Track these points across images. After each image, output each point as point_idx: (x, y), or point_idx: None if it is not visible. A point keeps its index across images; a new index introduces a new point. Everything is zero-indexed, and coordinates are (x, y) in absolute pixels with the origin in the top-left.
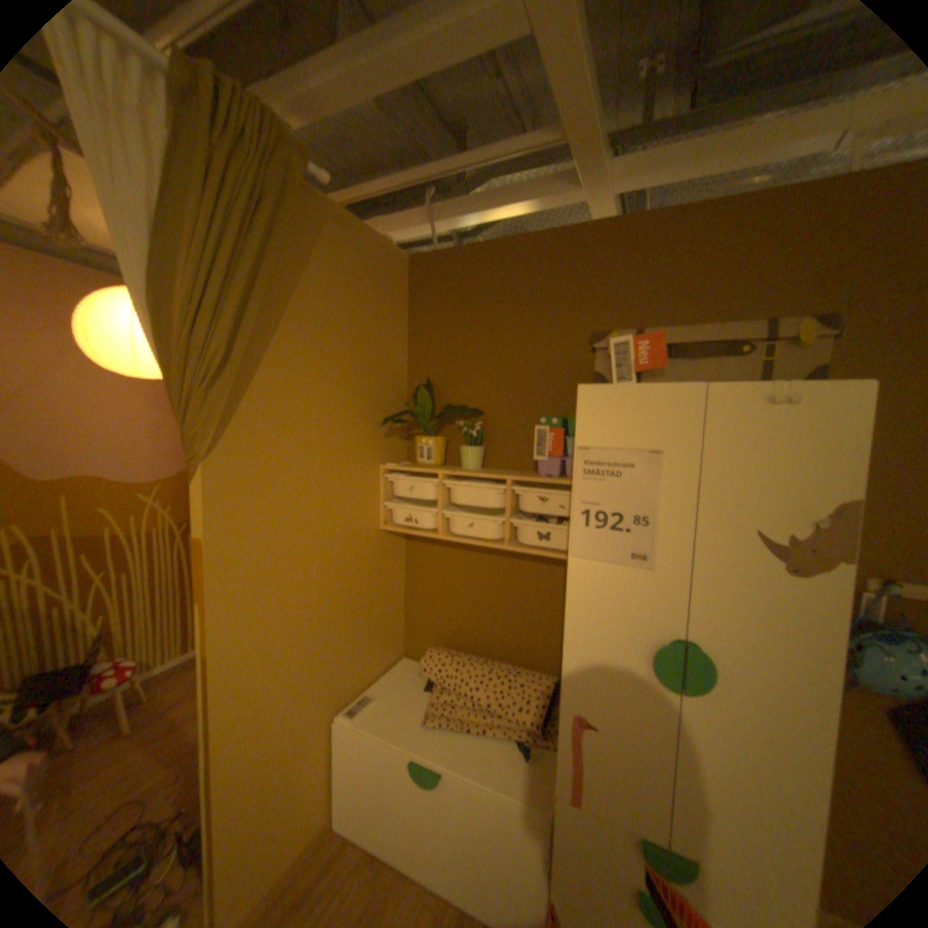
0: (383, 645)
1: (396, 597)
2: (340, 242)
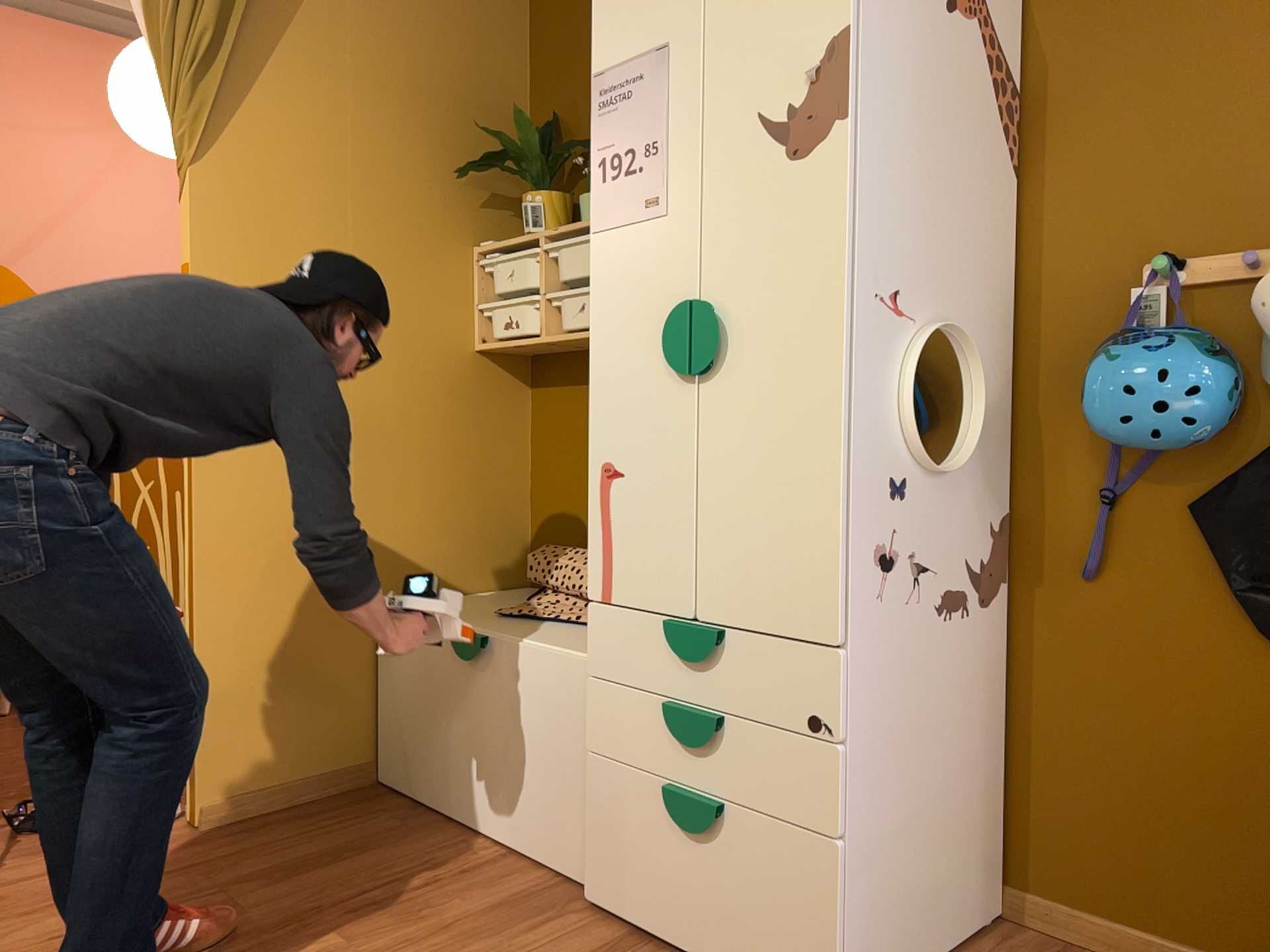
0: (482, 544)
1: (511, 477)
2: None
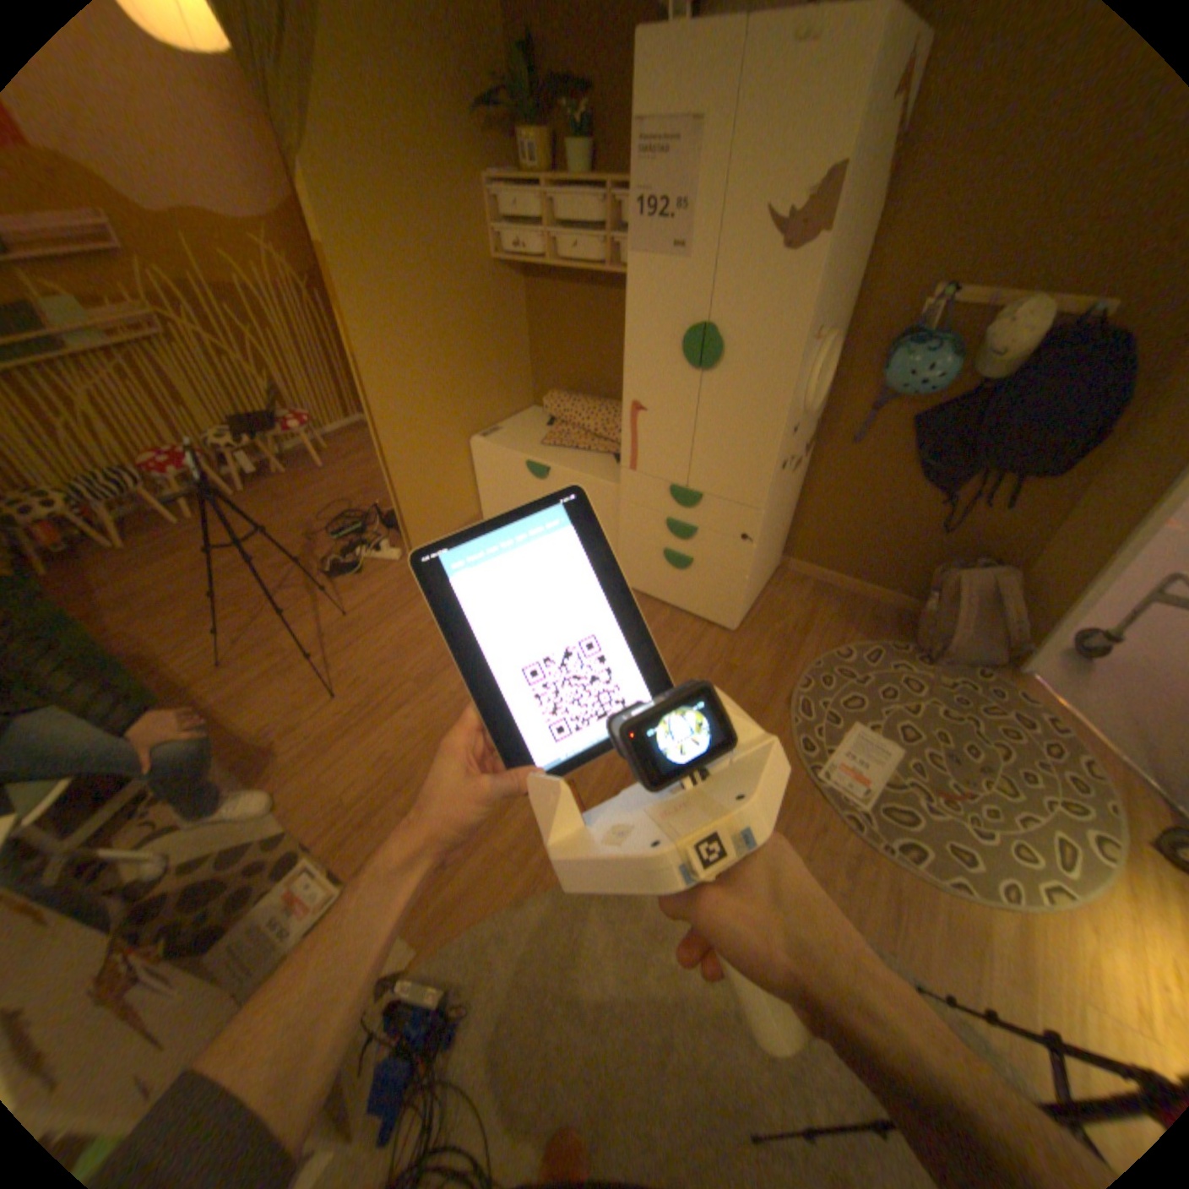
0: (510, 389)
1: (519, 343)
2: None
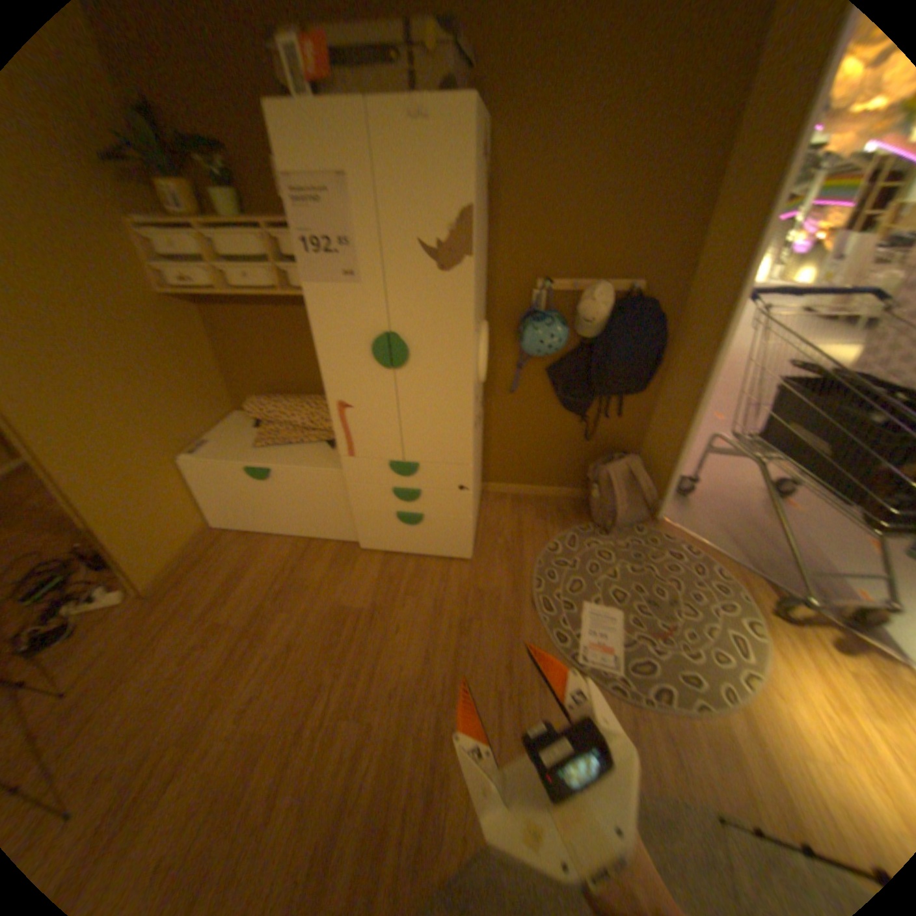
0: (205, 402)
1: (203, 360)
2: None
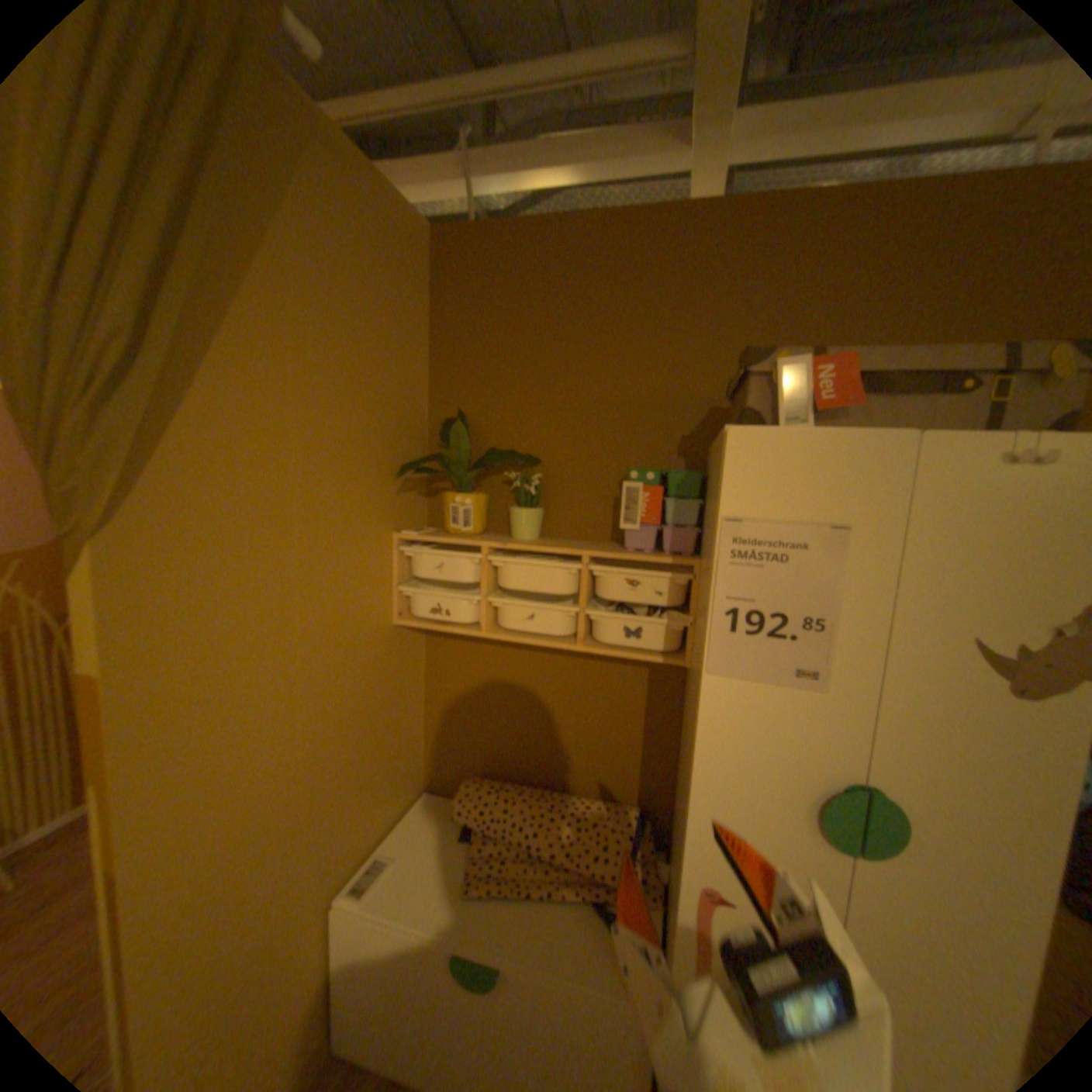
0: (398, 781)
1: (415, 714)
2: (333, 182)
